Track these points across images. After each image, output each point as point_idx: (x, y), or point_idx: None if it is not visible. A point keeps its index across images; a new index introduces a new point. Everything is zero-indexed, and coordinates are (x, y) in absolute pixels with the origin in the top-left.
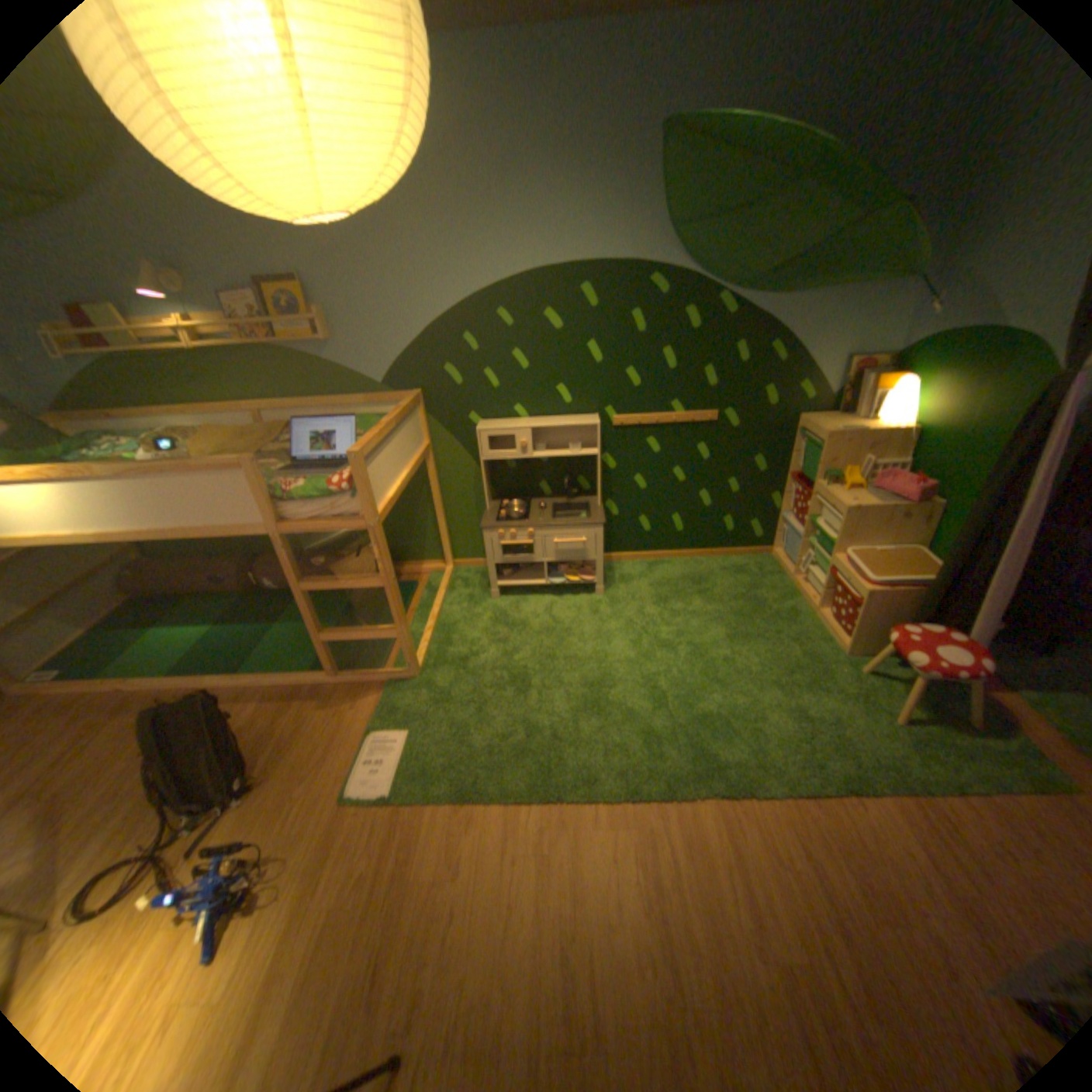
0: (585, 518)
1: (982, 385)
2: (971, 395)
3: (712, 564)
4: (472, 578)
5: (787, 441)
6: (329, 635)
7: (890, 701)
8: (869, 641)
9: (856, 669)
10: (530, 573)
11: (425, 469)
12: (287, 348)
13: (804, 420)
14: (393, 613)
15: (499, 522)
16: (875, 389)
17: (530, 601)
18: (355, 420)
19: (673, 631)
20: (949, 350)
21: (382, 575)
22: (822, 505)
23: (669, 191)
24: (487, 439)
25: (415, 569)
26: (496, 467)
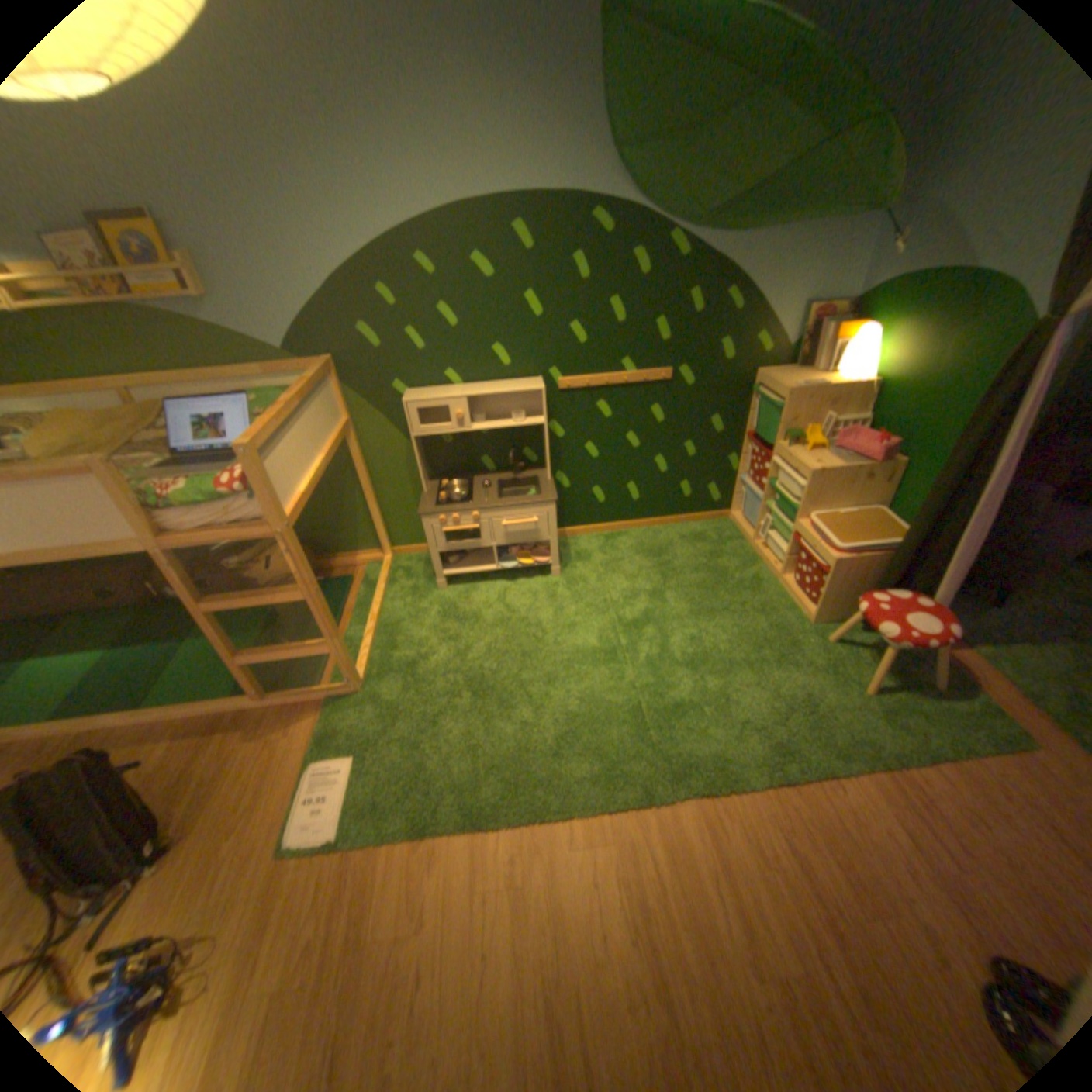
0: (534, 494)
1: (950, 334)
2: (937, 345)
3: (670, 533)
4: (414, 567)
5: (744, 399)
6: (245, 658)
7: (859, 672)
8: (834, 609)
9: (822, 638)
10: (478, 558)
11: (346, 449)
12: (149, 307)
13: (762, 375)
14: (320, 628)
15: (438, 506)
16: (835, 339)
17: (480, 589)
18: (251, 395)
19: (636, 612)
20: (913, 295)
21: (301, 588)
22: (783, 468)
23: (611, 100)
24: (415, 412)
25: (348, 562)
26: (430, 442)
